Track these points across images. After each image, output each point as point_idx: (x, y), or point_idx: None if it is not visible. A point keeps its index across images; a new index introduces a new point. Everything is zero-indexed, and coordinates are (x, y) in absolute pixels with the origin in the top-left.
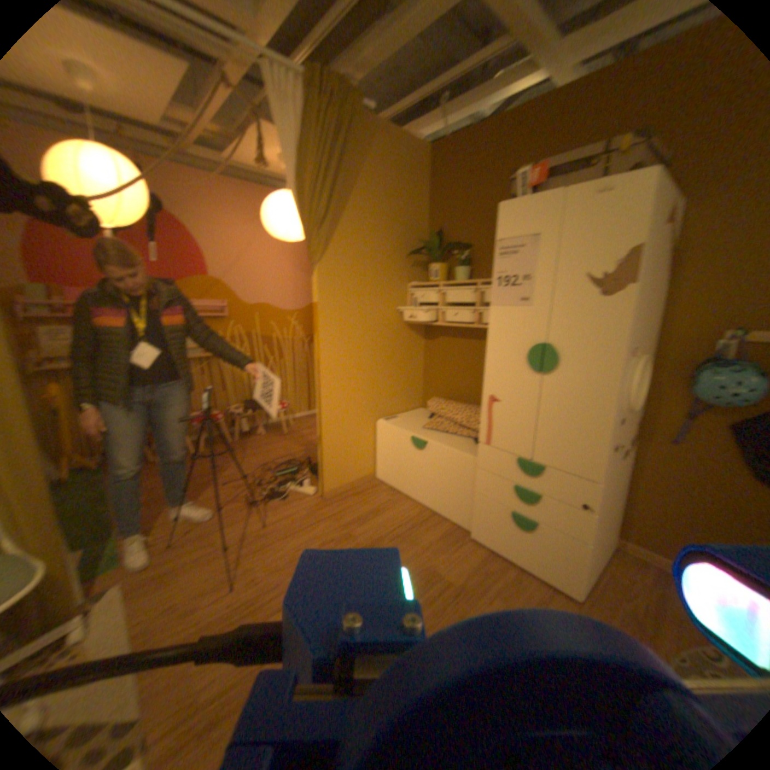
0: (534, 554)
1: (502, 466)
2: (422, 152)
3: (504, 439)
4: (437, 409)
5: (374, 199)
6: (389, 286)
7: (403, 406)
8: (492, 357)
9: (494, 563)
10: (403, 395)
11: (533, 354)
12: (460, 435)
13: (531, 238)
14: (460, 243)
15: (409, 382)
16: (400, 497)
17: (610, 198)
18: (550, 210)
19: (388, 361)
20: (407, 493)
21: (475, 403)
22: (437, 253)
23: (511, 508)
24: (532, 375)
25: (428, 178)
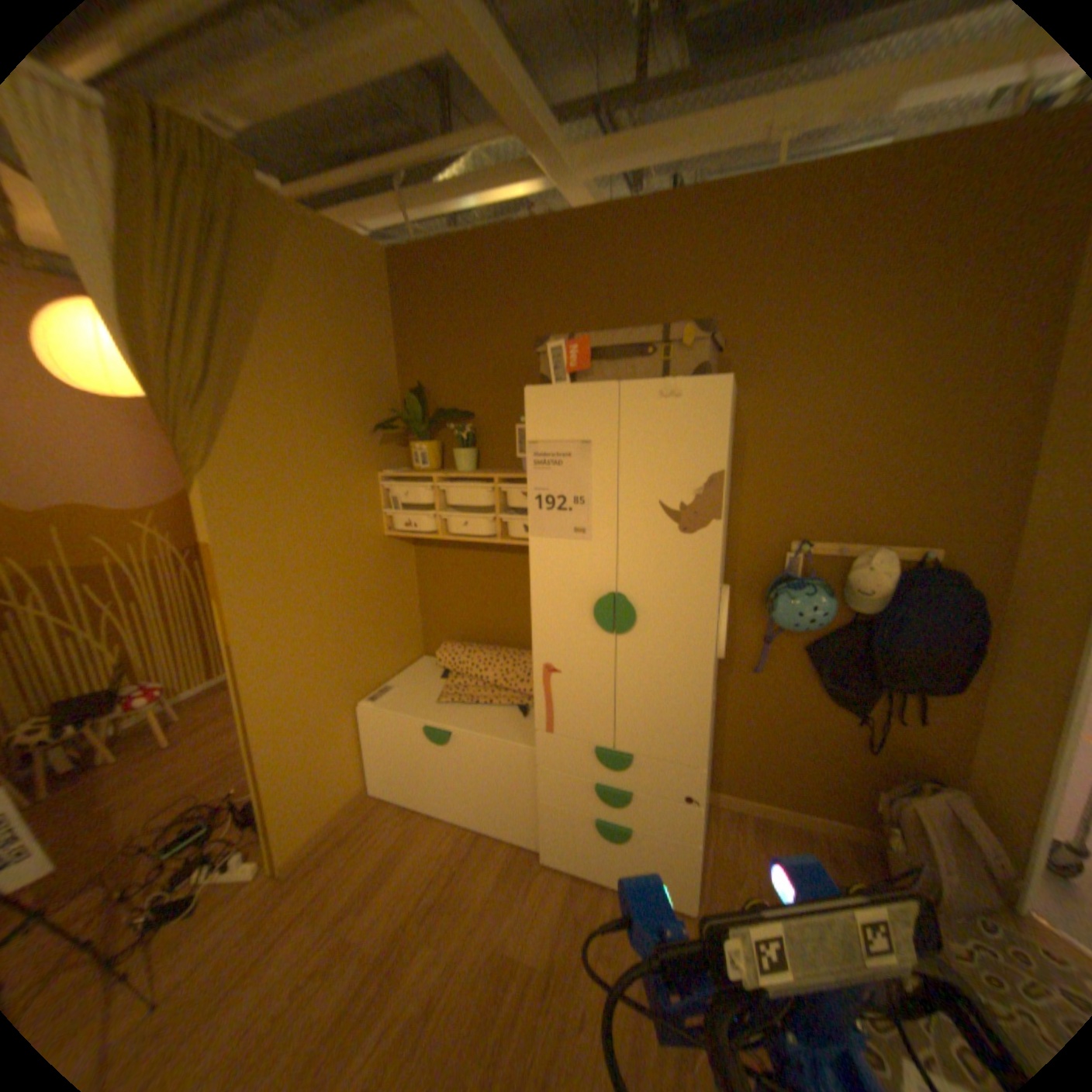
0: (633, 870)
1: (575, 760)
2: (376, 264)
3: (575, 724)
4: (456, 664)
5: (303, 344)
6: (350, 485)
7: (399, 665)
8: (540, 605)
9: (582, 897)
10: (397, 647)
11: (603, 610)
12: (501, 704)
13: (580, 448)
14: (458, 412)
15: (404, 624)
16: (420, 822)
17: (679, 409)
18: (603, 412)
19: (365, 604)
20: (430, 811)
21: (510, 644)
22: (426, 429)
23: (596, 815)
24: (603, 636)
25: (390, 304)
